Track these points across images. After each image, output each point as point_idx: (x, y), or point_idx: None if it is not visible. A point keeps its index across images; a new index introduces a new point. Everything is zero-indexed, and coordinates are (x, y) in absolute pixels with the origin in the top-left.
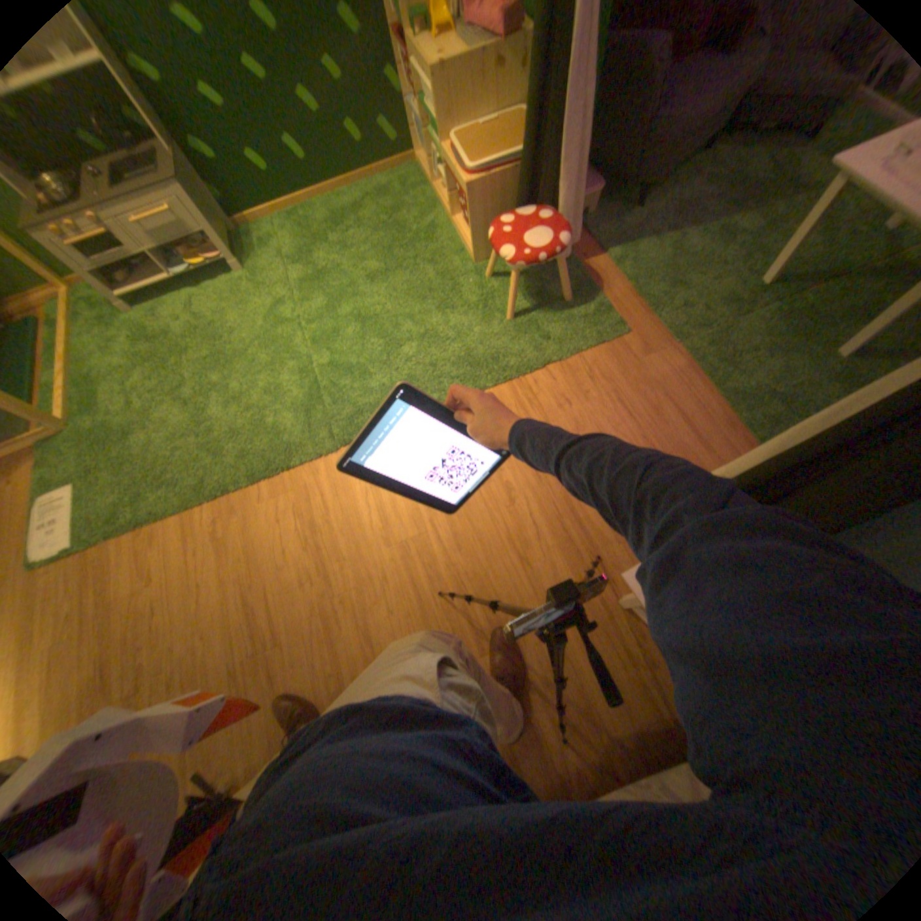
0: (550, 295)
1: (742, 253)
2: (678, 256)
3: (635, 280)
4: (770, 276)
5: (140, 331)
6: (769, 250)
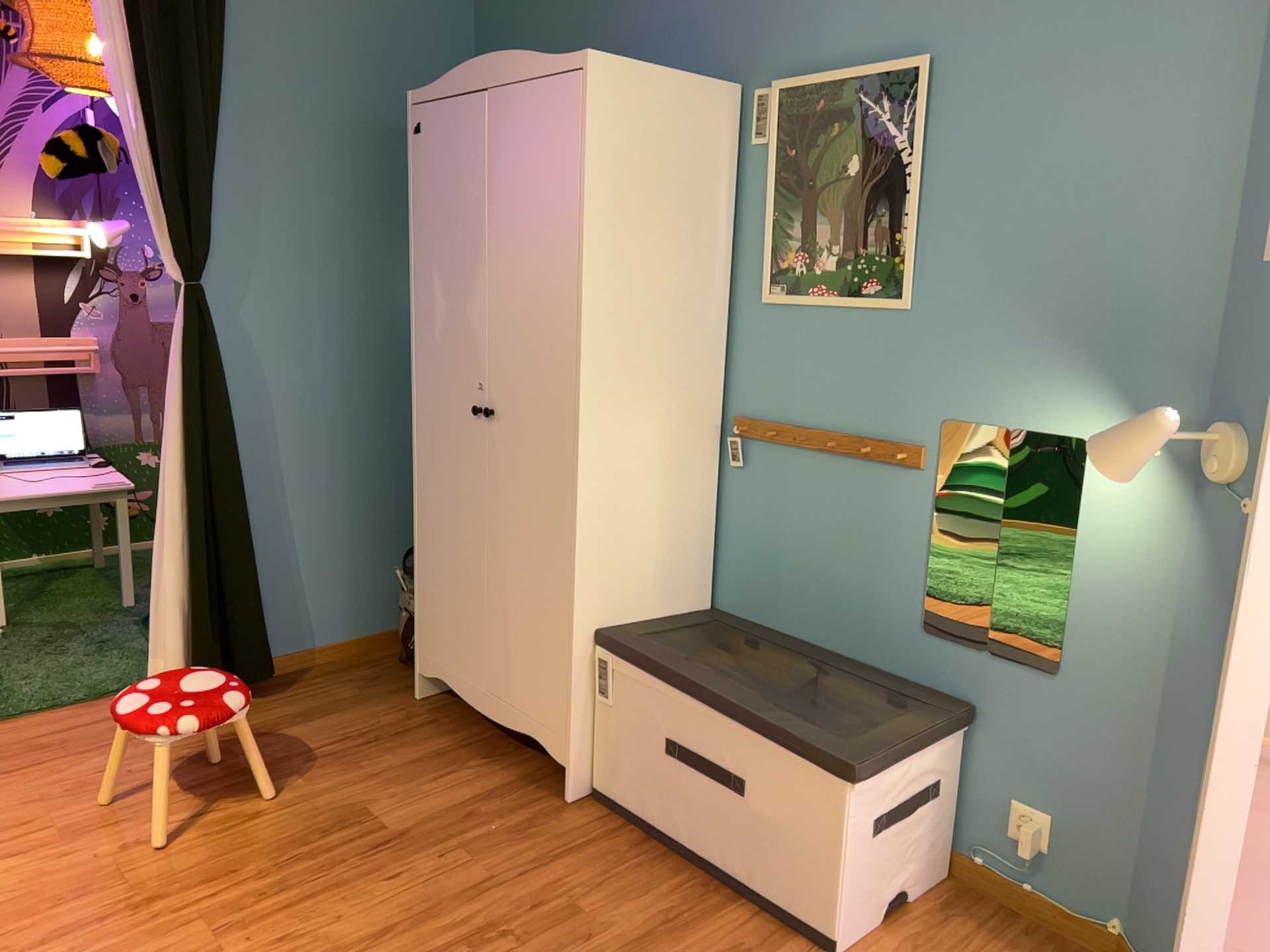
0: None
1: None
2: None
3: None
4: None
5: None
6: None
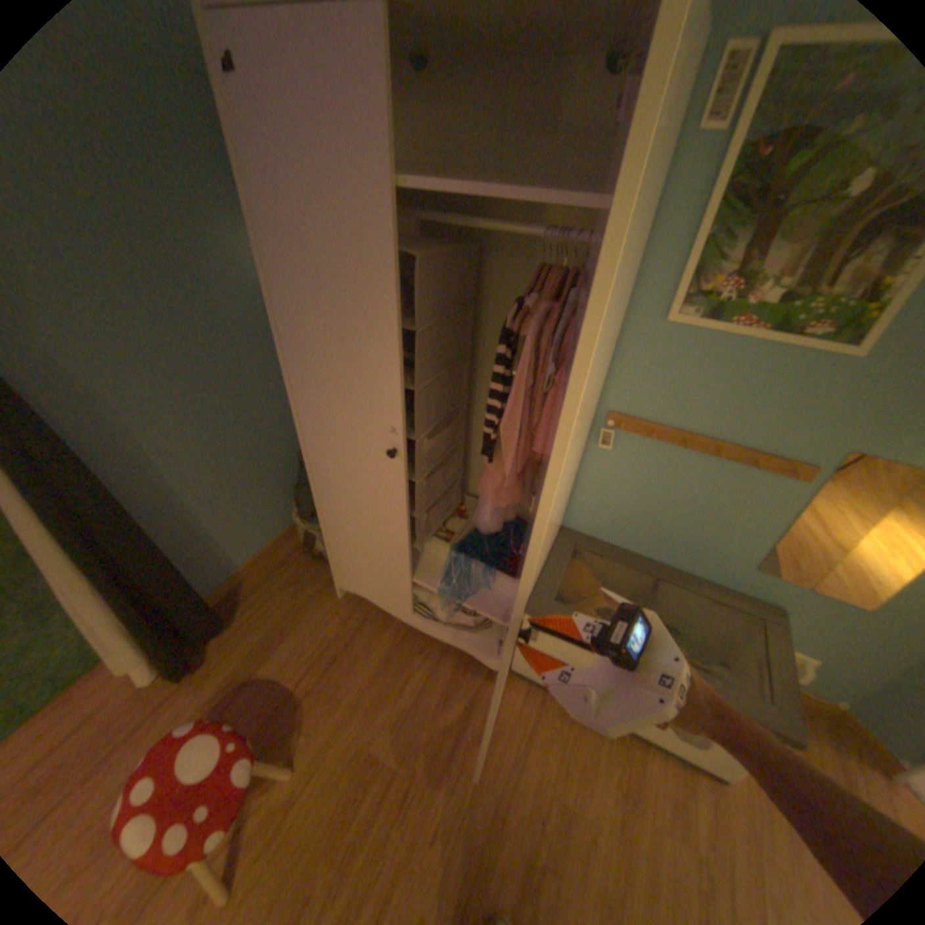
0: None
1: None
2: None
3: None
4: None
5: None
6: None
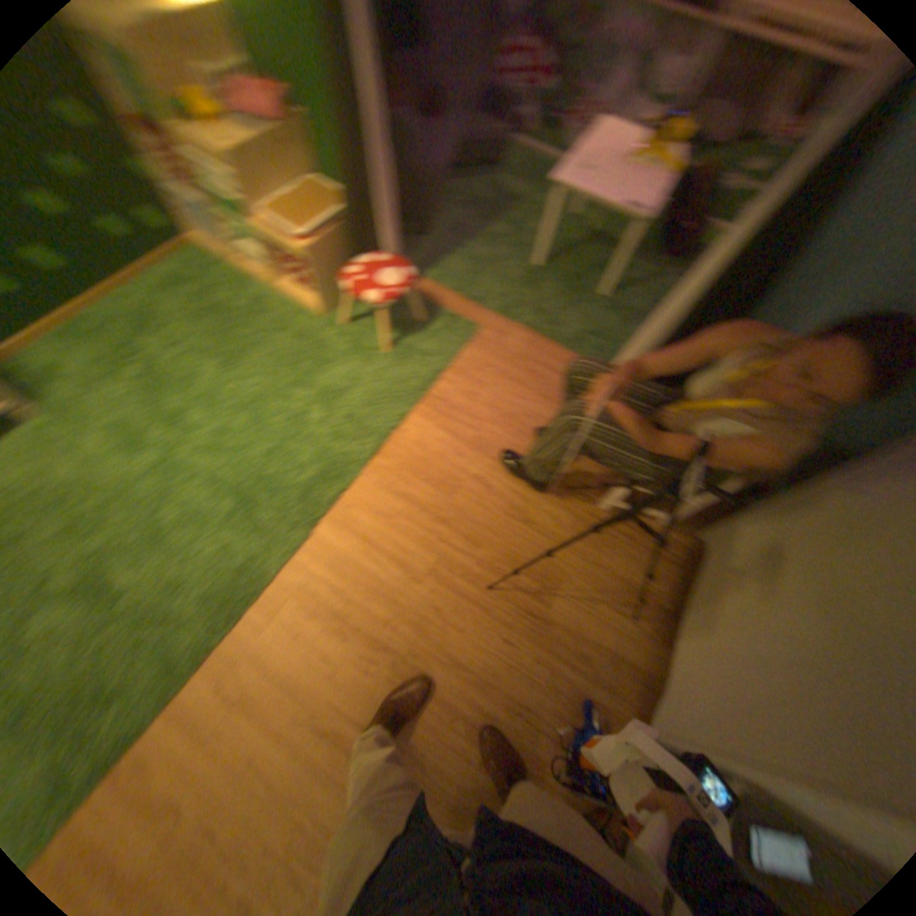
0: (403, 321)
1: (509, 250)
2: (472, 264)
3: (456, 289)
4: (536, 261)
5: None
6: (522, 244)
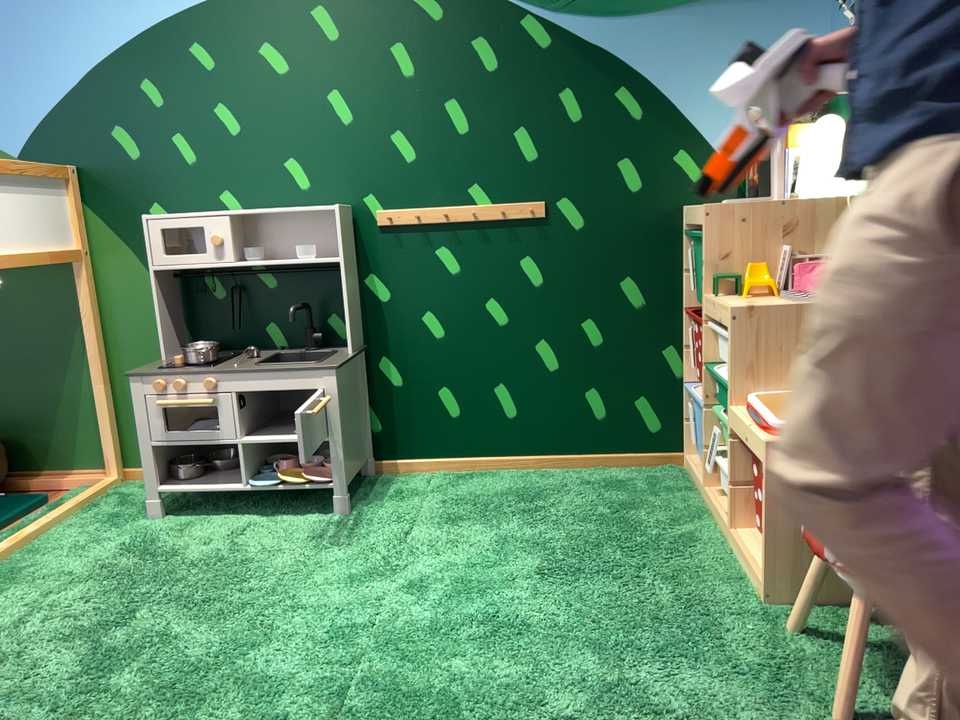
0: None
1: None
2: None
3: None
4: None
5: (147, 543)
6: None
